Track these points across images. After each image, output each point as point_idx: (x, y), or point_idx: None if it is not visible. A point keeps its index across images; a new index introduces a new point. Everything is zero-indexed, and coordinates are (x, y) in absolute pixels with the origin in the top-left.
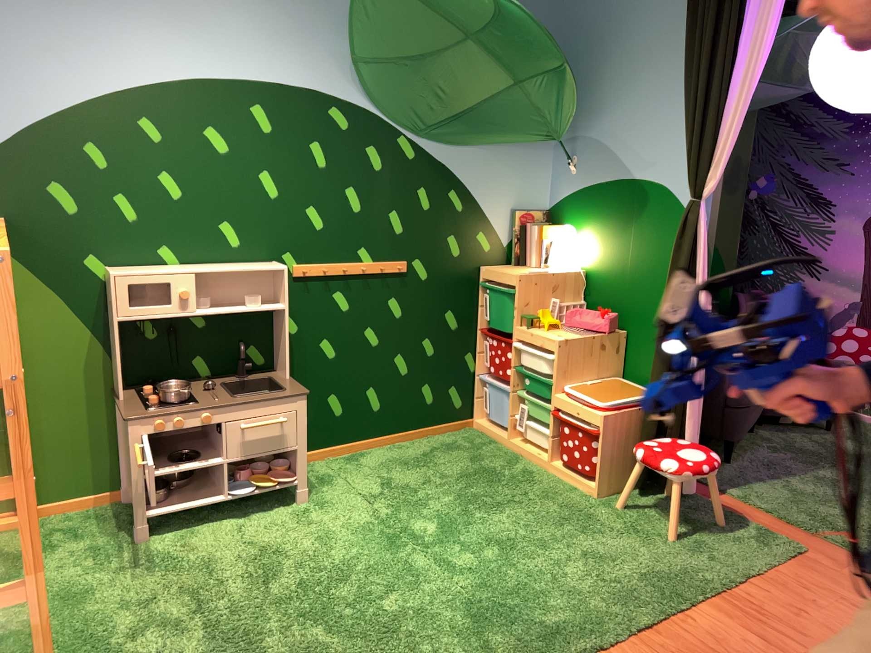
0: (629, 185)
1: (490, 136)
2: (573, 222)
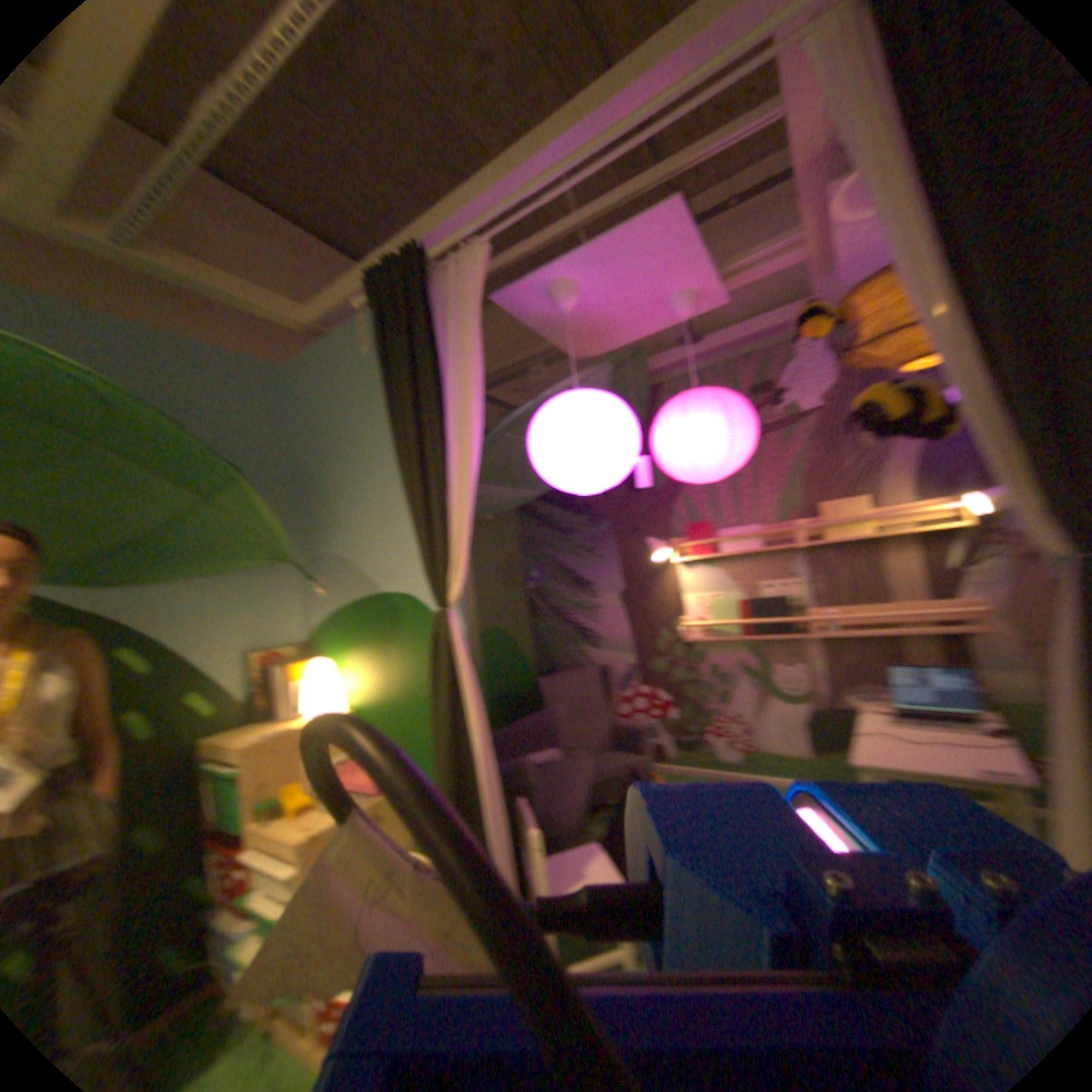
0: (383, 596)
1: (183, 564)
2: (335, 650)
